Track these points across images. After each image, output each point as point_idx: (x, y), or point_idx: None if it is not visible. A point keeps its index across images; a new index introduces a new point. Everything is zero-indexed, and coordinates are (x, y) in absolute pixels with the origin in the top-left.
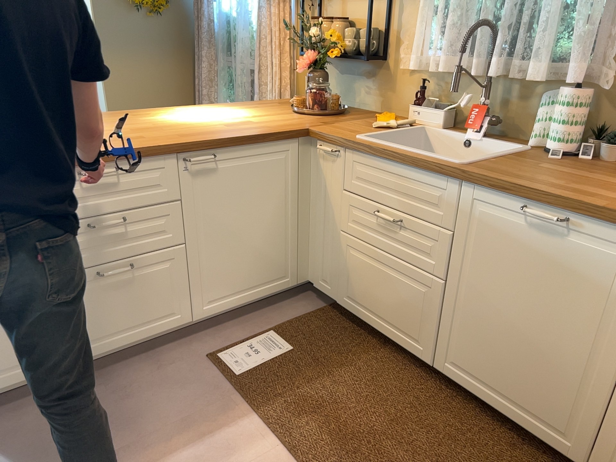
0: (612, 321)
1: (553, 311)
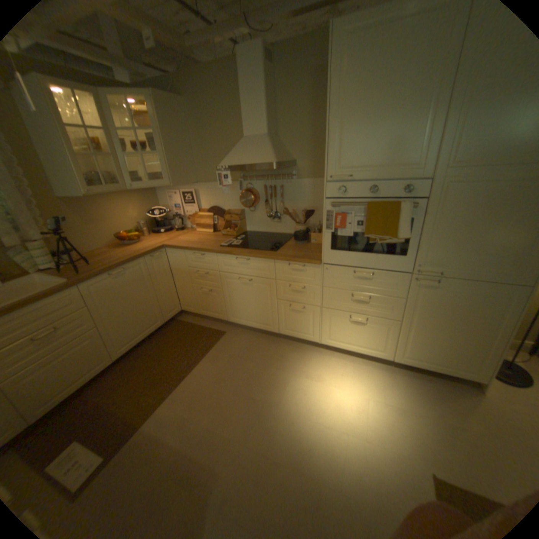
0: (147, 283)
1: (135, 295)
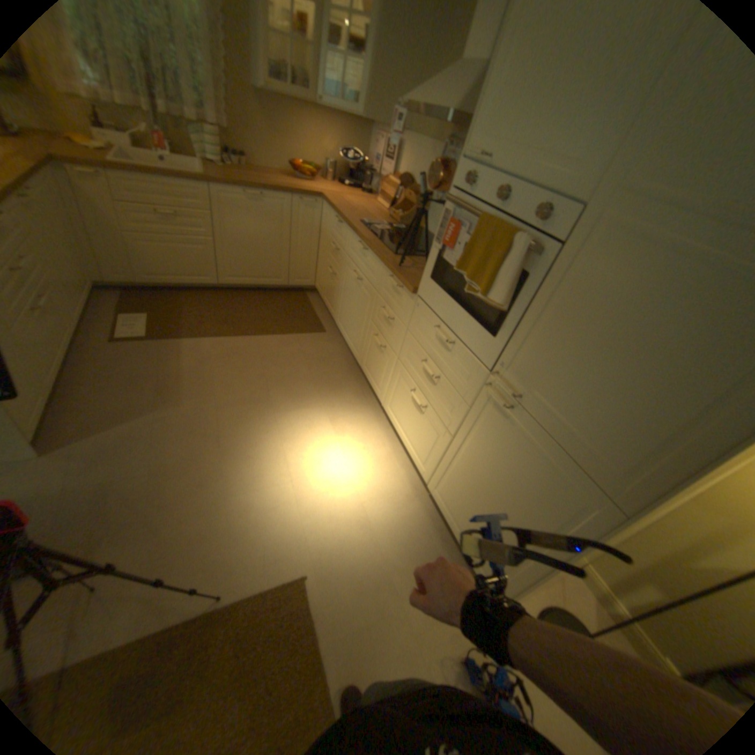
0: (284, 229)
1: (265, 233)
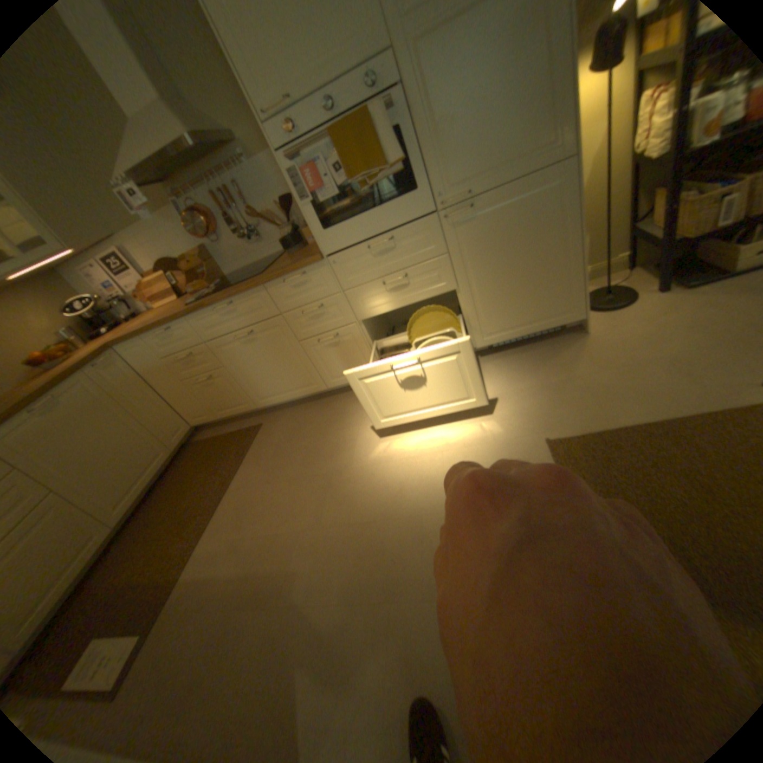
0: (110, 405)
1: (98, 428)
